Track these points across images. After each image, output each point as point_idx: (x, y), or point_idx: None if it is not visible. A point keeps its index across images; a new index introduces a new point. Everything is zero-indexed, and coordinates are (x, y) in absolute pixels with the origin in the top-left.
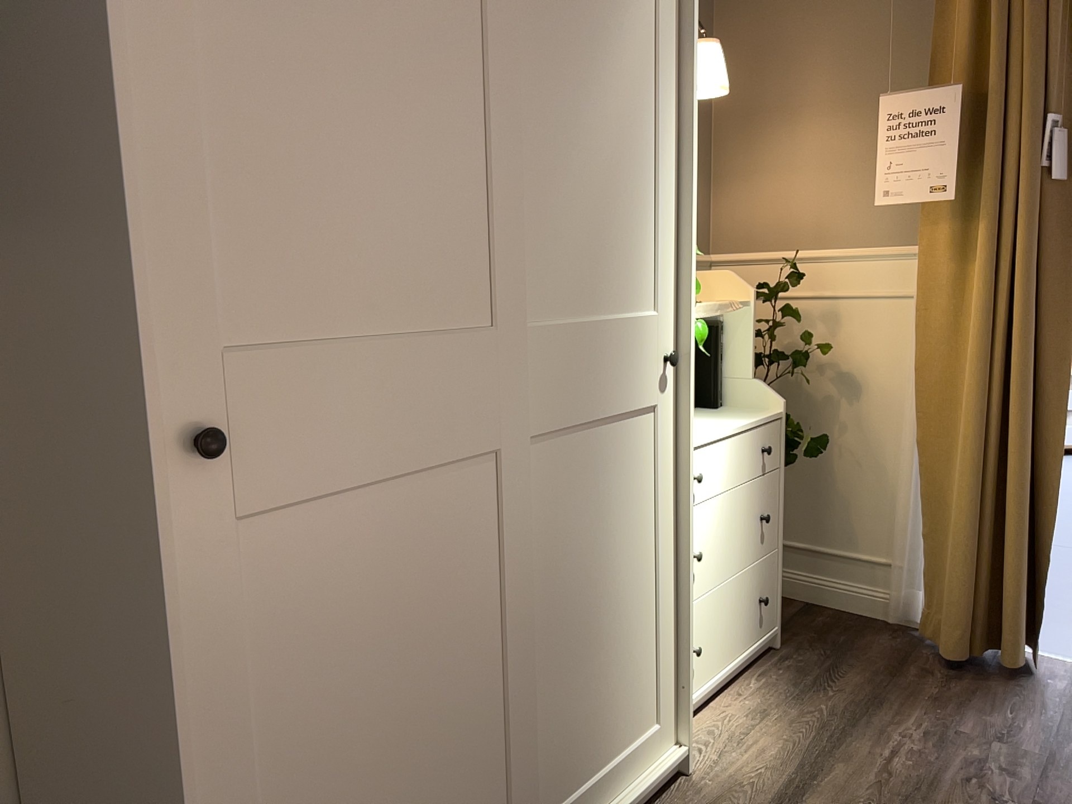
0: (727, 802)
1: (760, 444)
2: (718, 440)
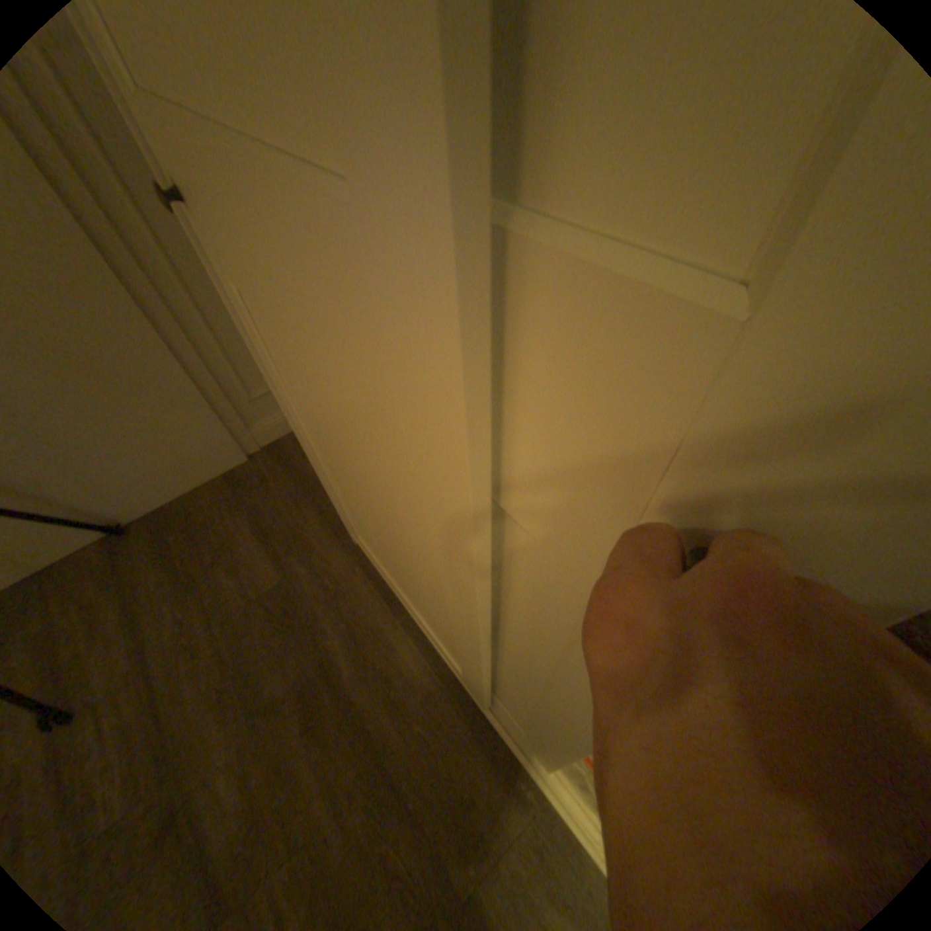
0: None
1: None
2: None
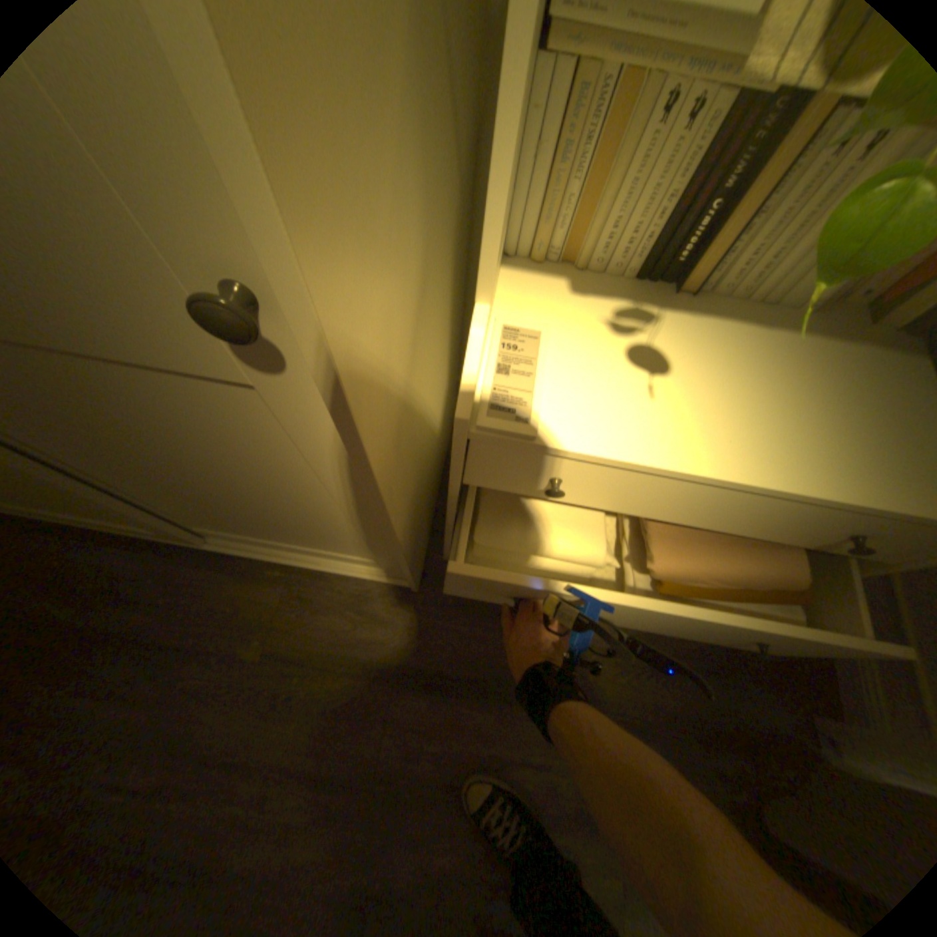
0: (388, 632)
1: (848, 529)
2: (673, 476)
